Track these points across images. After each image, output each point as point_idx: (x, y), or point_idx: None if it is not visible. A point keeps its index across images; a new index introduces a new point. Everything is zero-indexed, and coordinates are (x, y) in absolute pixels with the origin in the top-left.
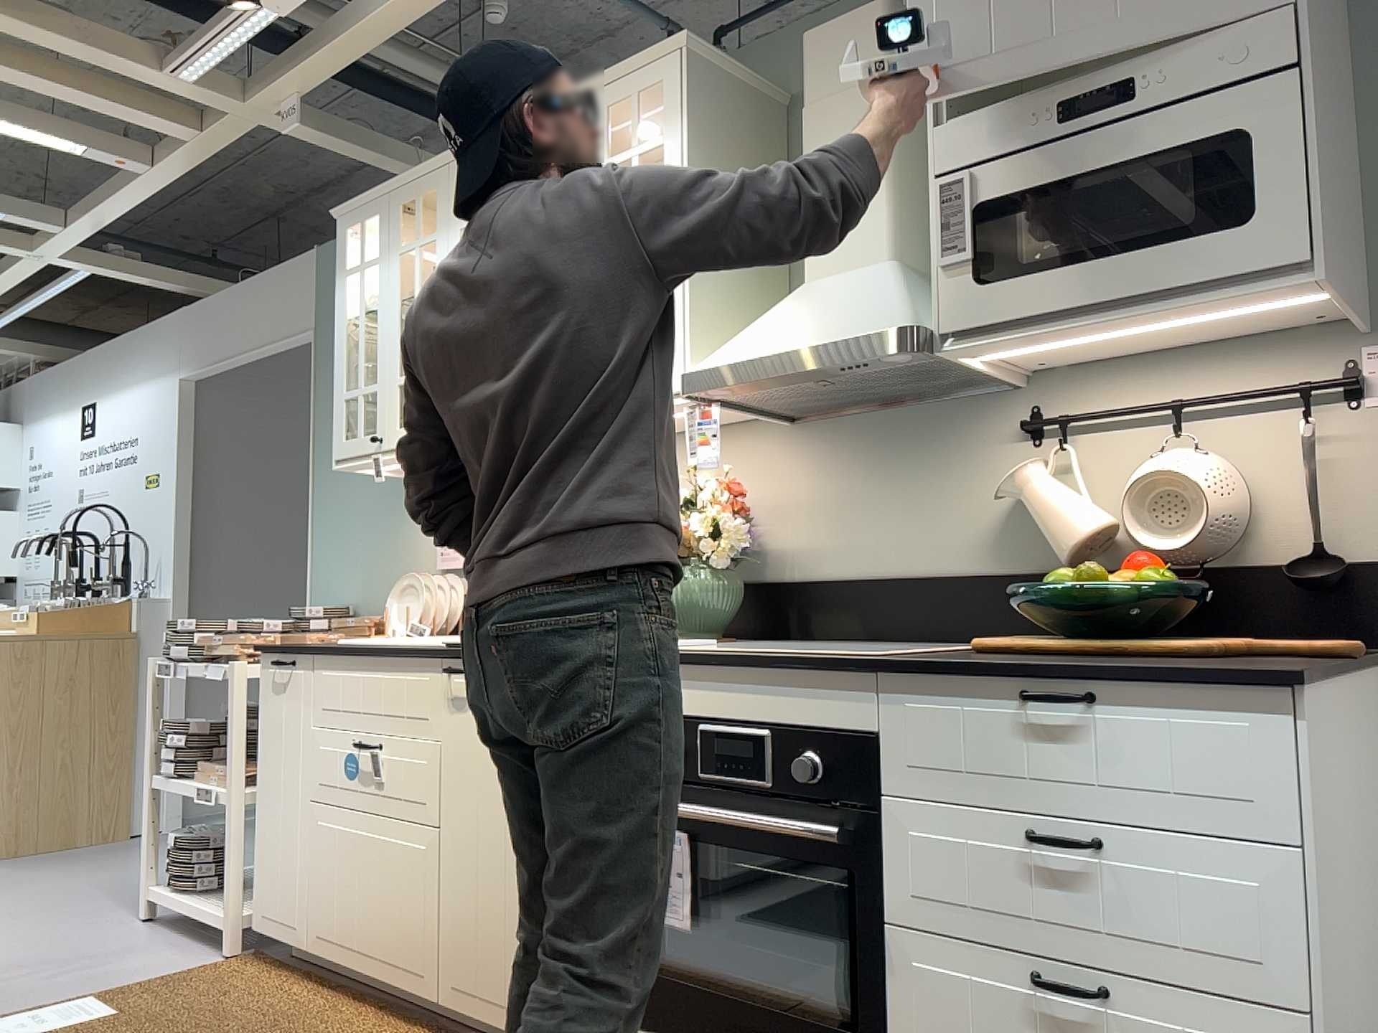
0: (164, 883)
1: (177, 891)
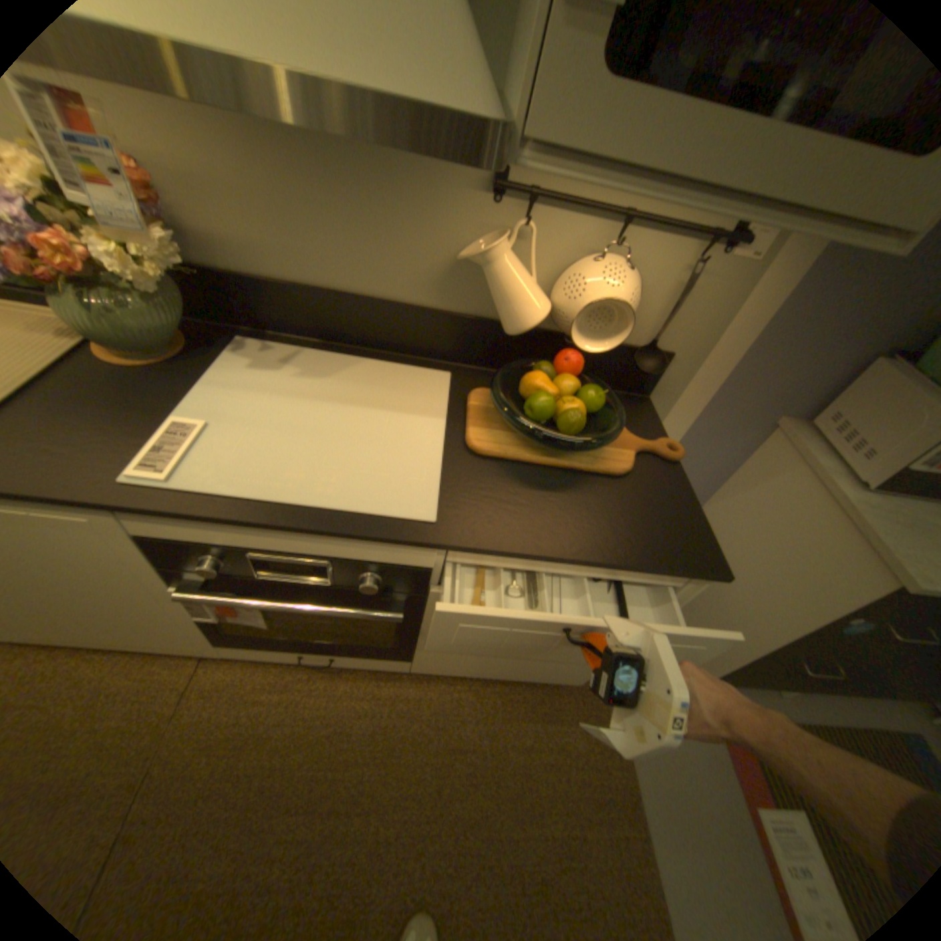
0: None
1: None
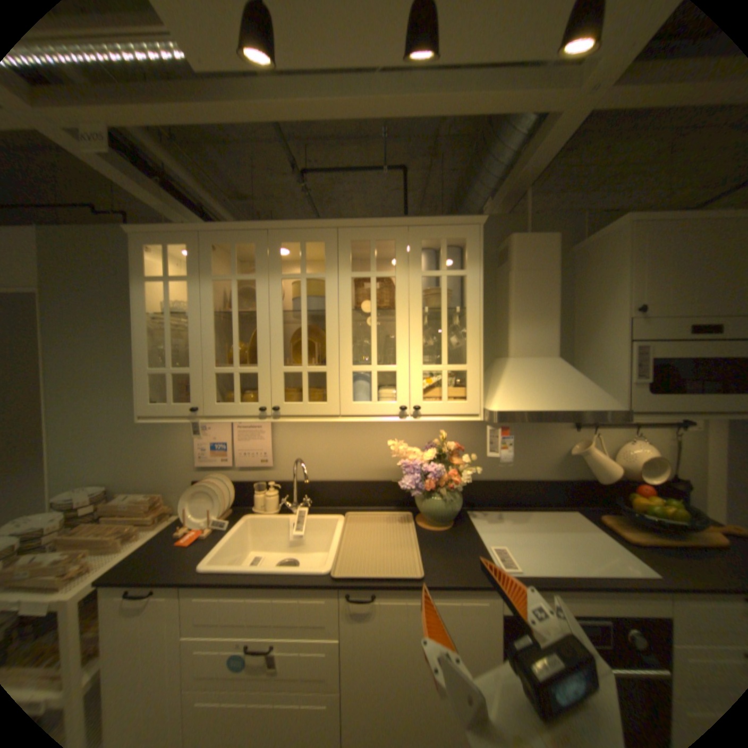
0: None
1: None
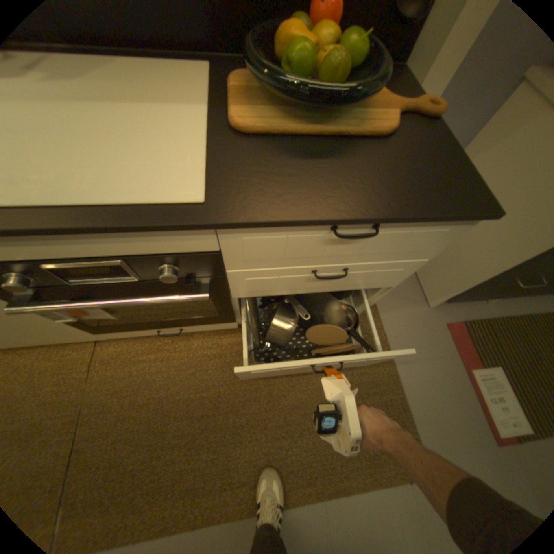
0: None
1: None
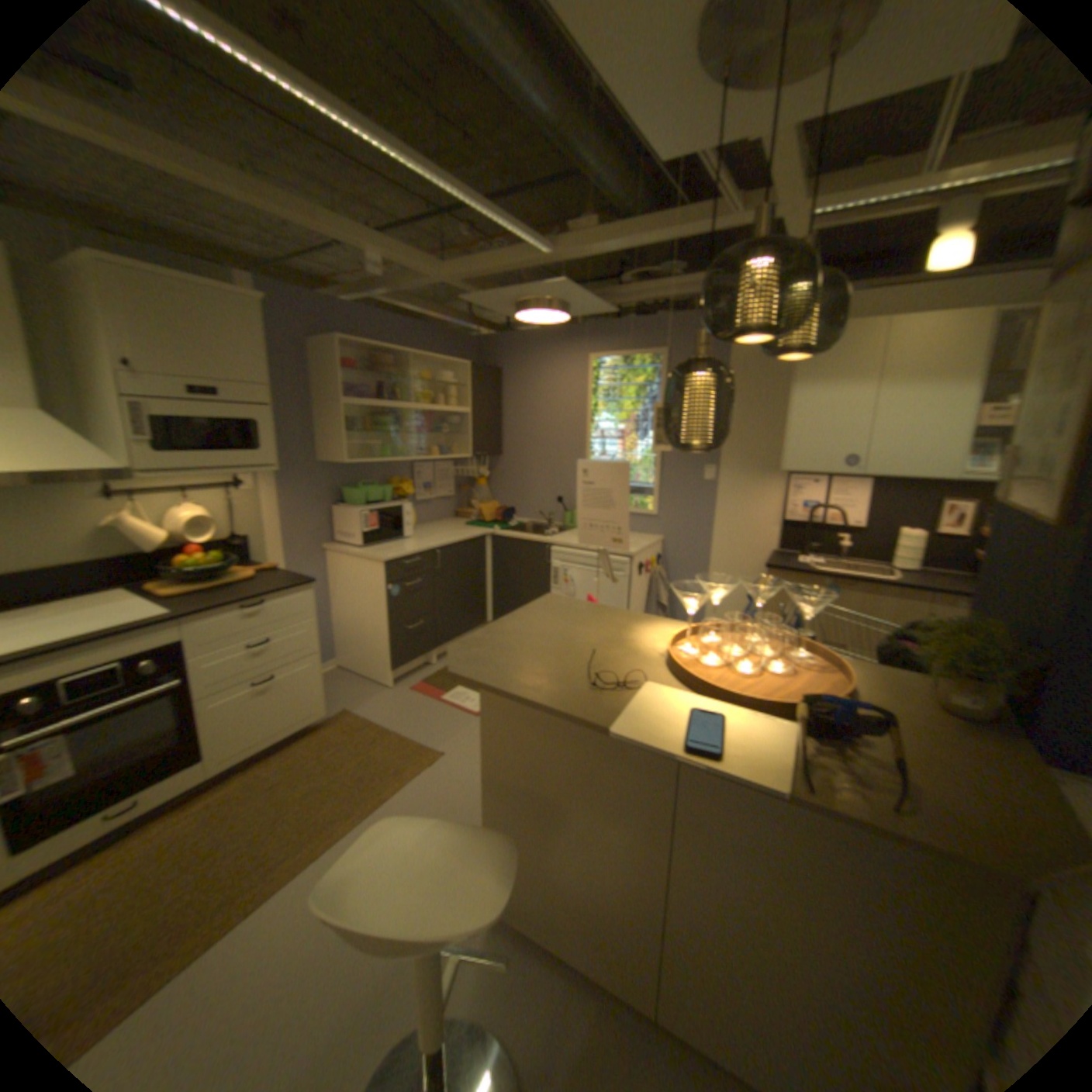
0: None
1: None
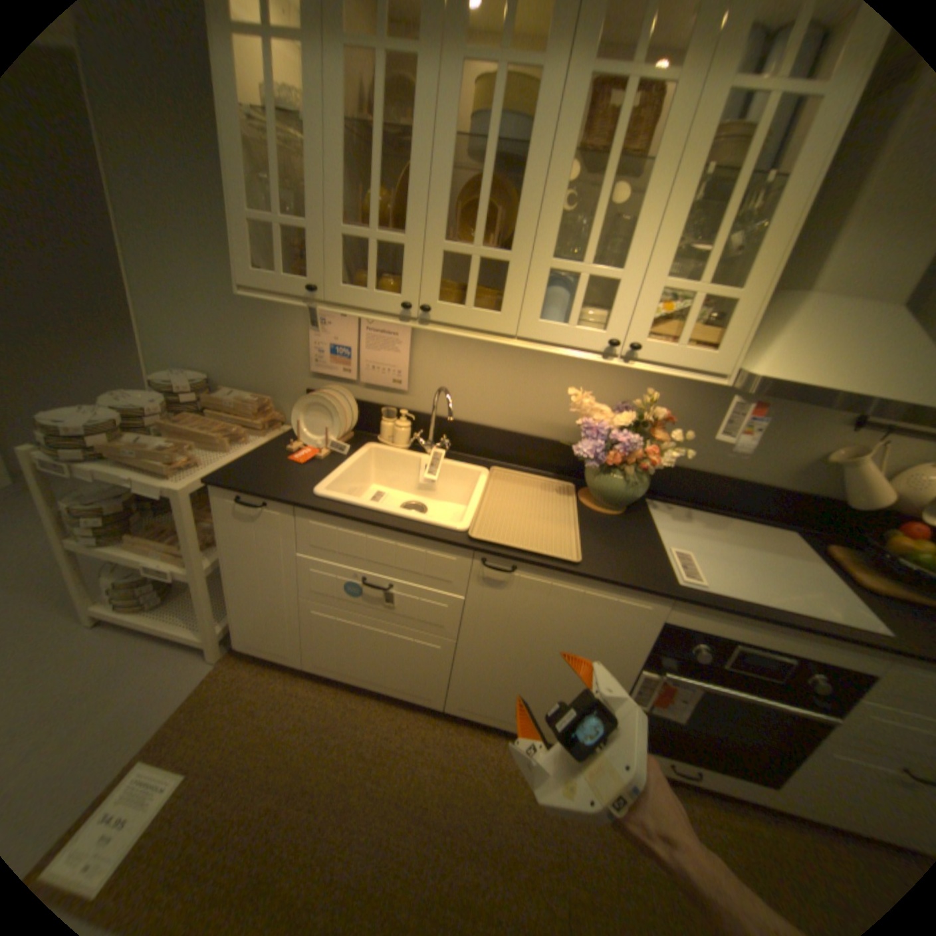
0: (99, 601)
1: (122, 612)
